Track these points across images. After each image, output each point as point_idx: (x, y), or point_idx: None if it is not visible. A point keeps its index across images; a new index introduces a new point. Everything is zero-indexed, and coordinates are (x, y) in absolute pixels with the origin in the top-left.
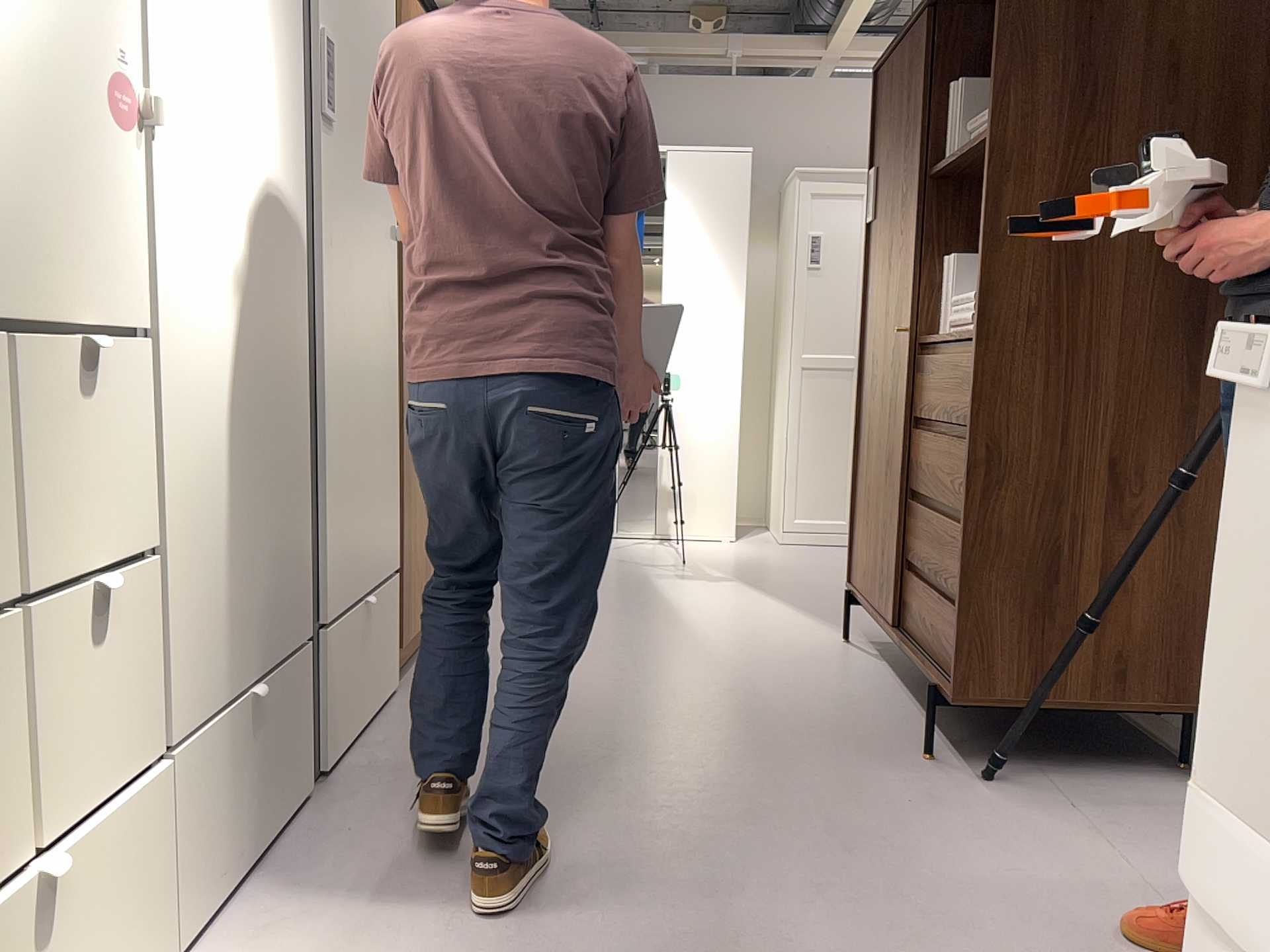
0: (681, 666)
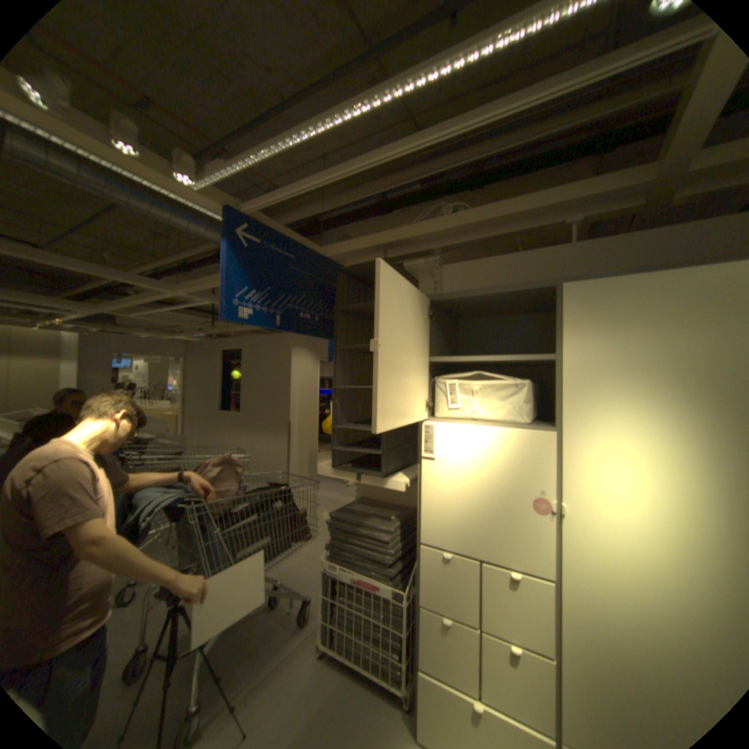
0: None
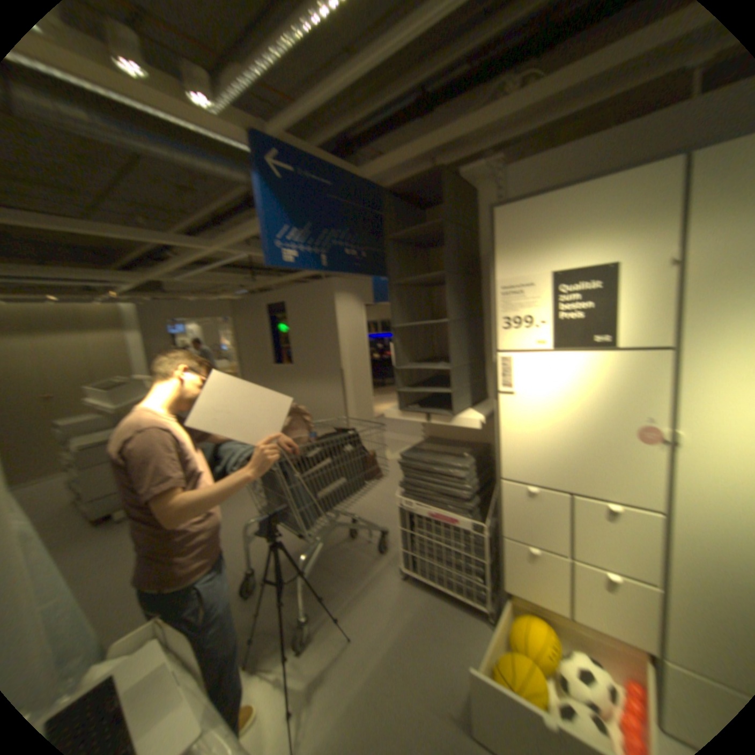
0: None
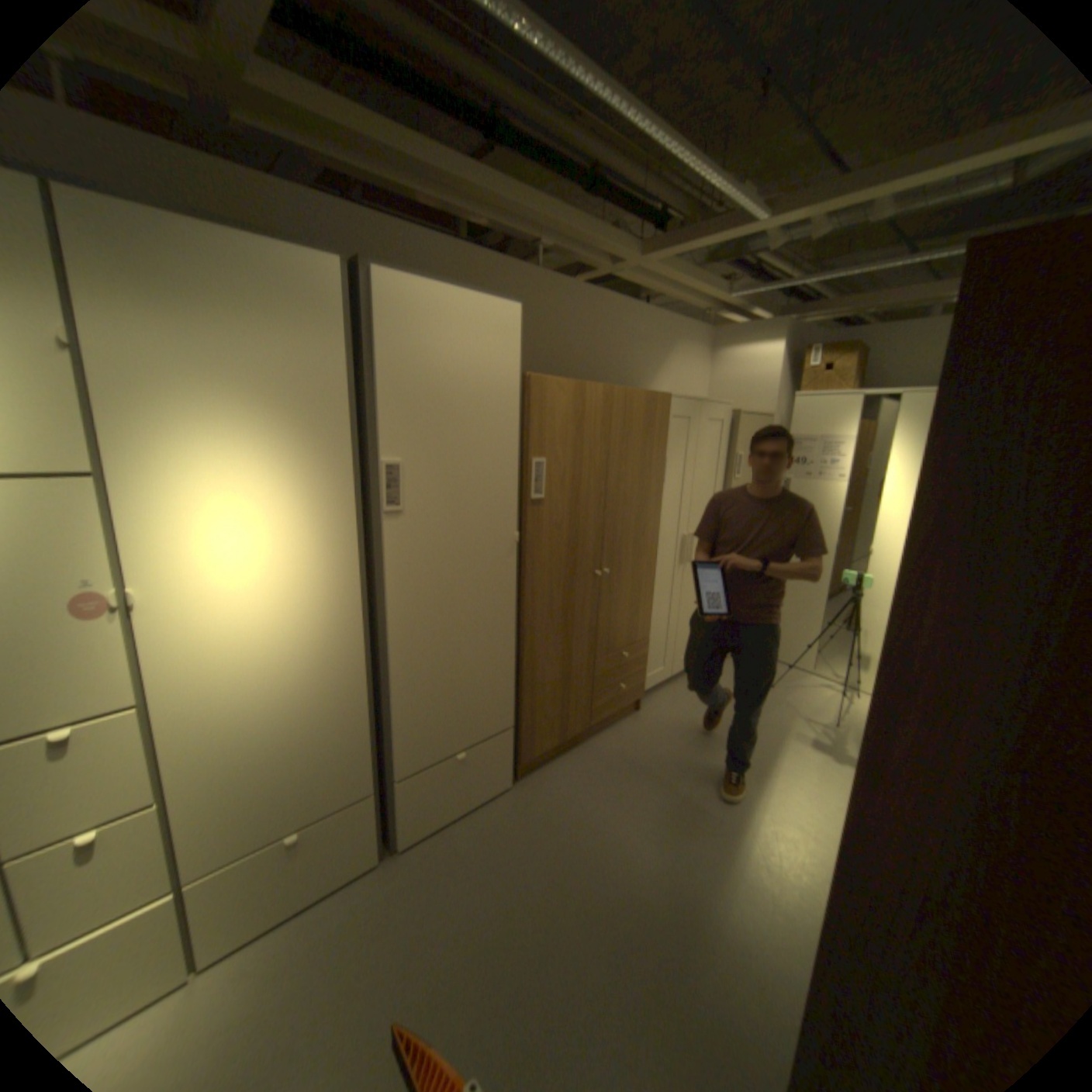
0: (693, 865)
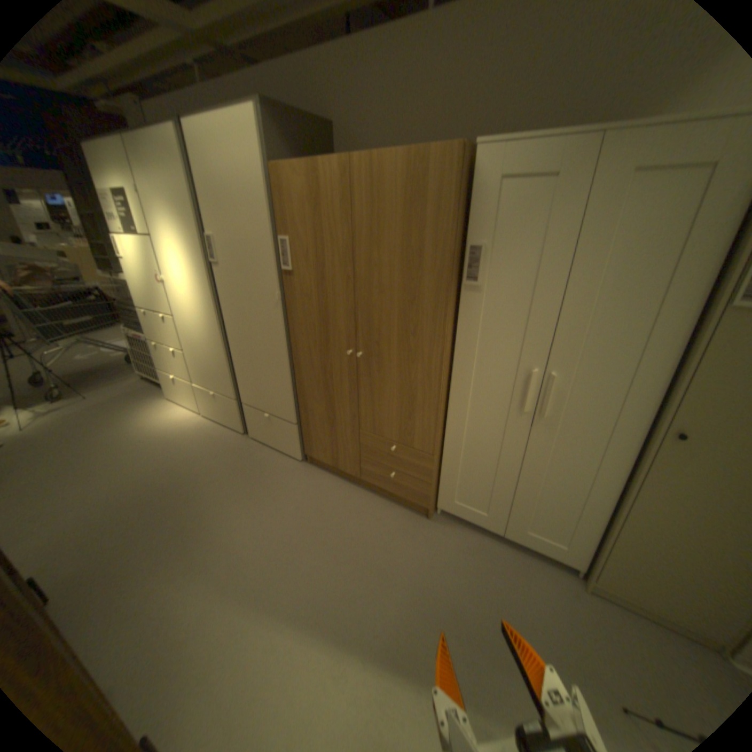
0: (240, 573)
